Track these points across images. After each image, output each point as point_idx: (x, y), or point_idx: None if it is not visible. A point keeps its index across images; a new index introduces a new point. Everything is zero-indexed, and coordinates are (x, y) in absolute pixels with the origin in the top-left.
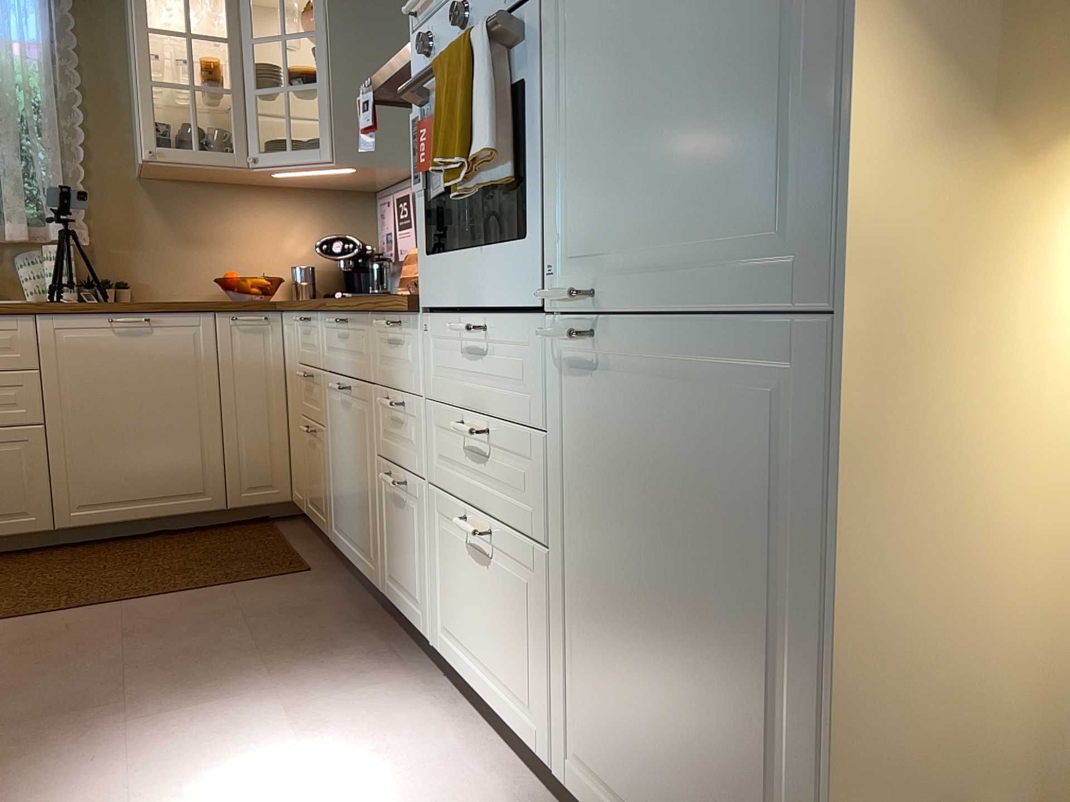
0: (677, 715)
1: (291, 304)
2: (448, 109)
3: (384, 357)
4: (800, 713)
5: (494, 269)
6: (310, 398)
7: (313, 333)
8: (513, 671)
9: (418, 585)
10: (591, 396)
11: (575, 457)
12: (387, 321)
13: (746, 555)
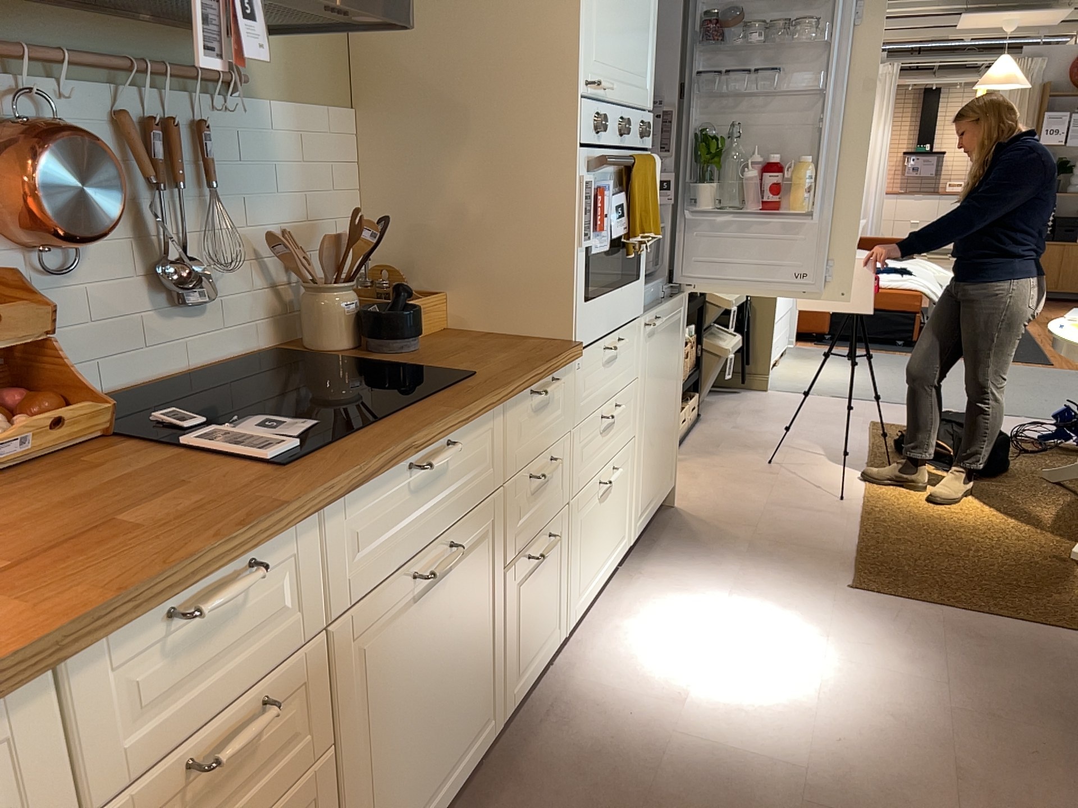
0: (661, 440)
1: (87, 628)
2: (647, 201)
3: (523, 436)
4: (677, 400)
5: (625, 299)
6: (218, 804)
7: (274, 585)
8: (617, 531)
9: (554, 612)
10: (652, 345)
11: (646, 377)
12: (533, 389)
13: (674, 367)
